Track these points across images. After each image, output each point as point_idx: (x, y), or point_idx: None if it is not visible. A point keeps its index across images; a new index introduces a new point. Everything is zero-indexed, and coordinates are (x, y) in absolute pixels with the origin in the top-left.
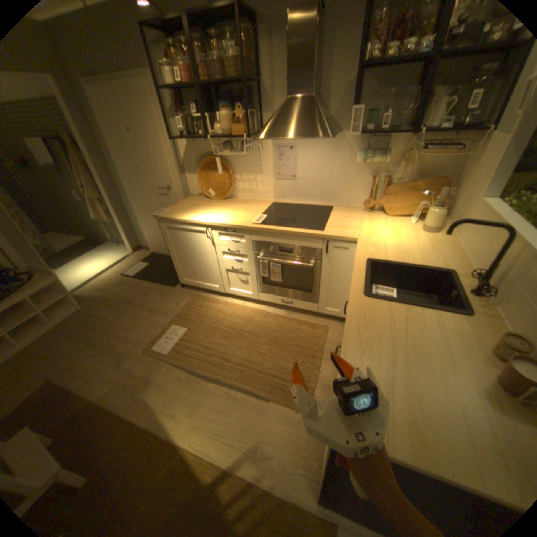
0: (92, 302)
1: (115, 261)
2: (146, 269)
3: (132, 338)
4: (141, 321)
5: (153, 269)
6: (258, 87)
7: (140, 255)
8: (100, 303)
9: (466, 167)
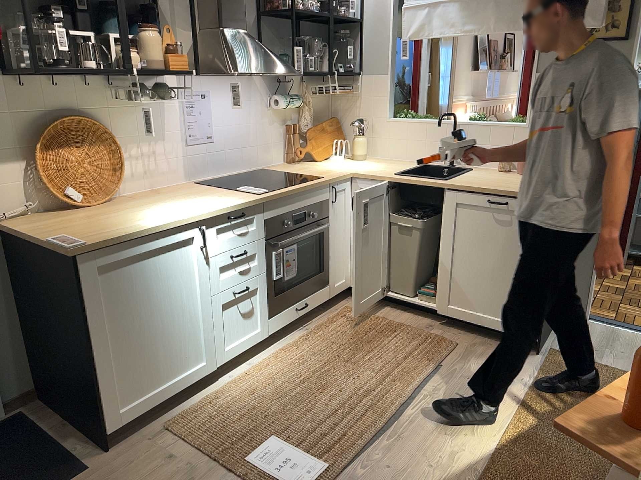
0: None
1: None
2: None
3: None
4: None
5: None
6: (158, 9)
7: None
8: None
9: (340, 108)
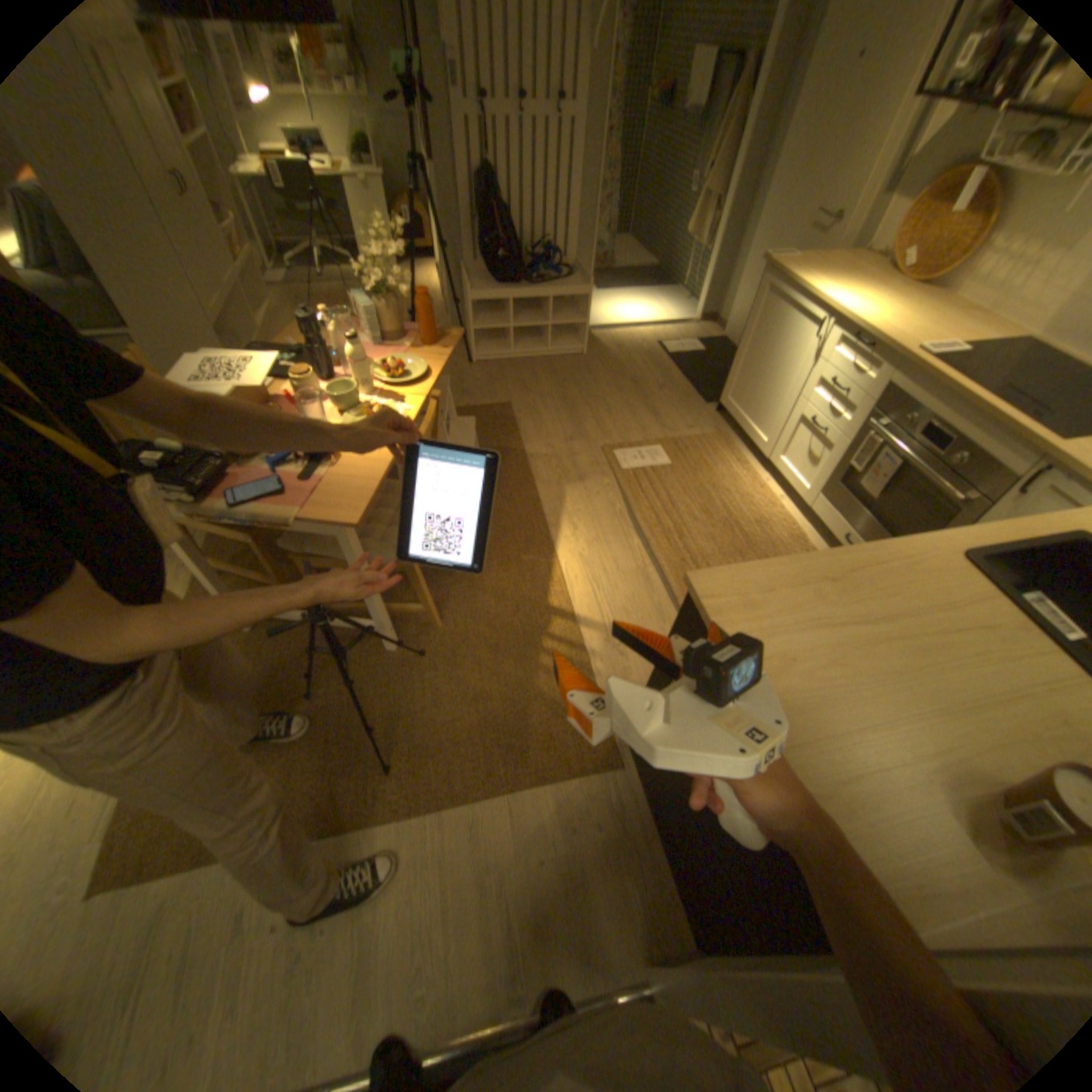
0: (600, 356)
1: (666, 321)
2: (694, 356)
3: (605, 426)
4: (630, 416)
5: (701, 363)
6: None
7: (703, 332)
8: (606, 363)
9: None
